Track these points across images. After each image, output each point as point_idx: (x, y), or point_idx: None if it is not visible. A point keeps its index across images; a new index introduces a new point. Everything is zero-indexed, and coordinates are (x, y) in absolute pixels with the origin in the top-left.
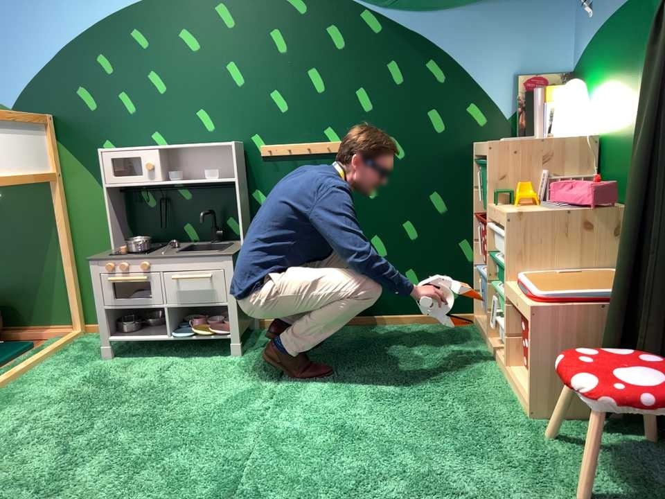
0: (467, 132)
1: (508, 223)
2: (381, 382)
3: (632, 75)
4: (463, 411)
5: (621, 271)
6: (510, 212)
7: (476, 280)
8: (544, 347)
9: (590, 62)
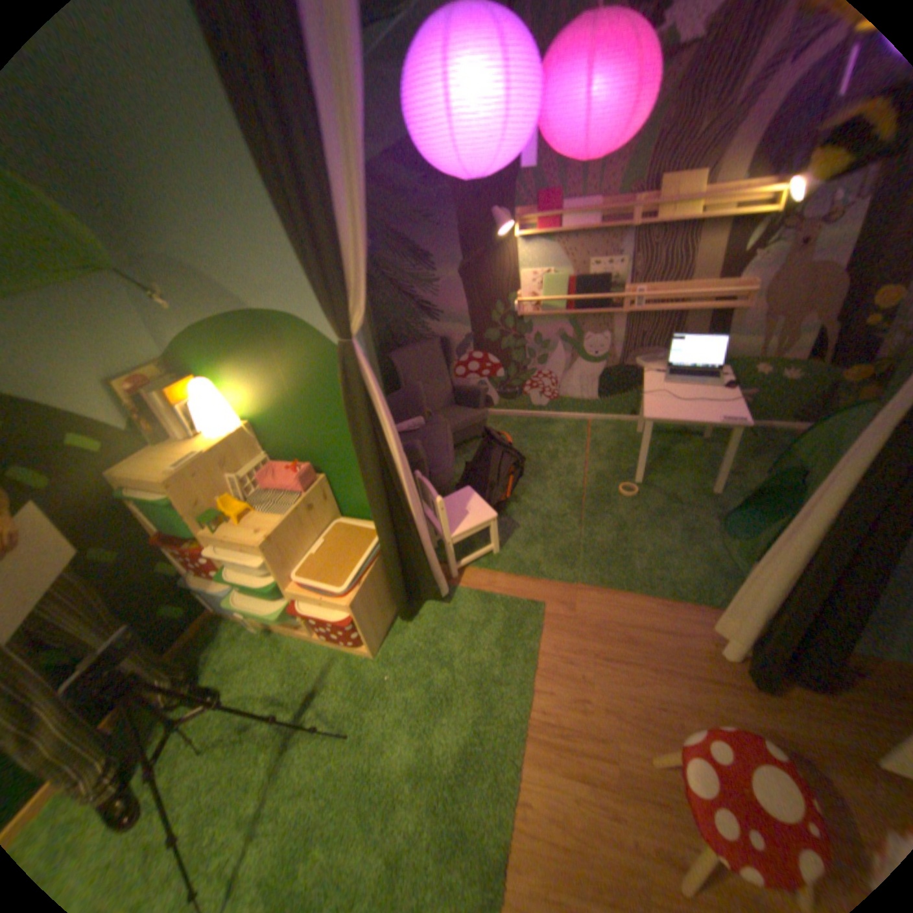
0: (84, 469)
1: (262, 554)
2: (243, 769)
3: (271, 379)
4: (336, 705)
5: (381, 541)
6: (254, 542)
7: (200, 588)
8: (360, 618)
9: (192, 355)
